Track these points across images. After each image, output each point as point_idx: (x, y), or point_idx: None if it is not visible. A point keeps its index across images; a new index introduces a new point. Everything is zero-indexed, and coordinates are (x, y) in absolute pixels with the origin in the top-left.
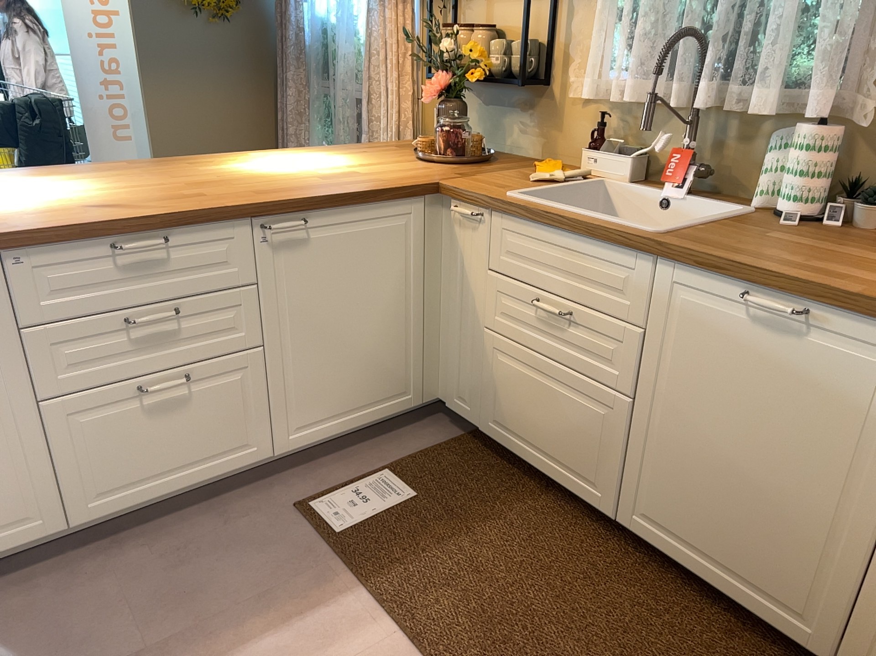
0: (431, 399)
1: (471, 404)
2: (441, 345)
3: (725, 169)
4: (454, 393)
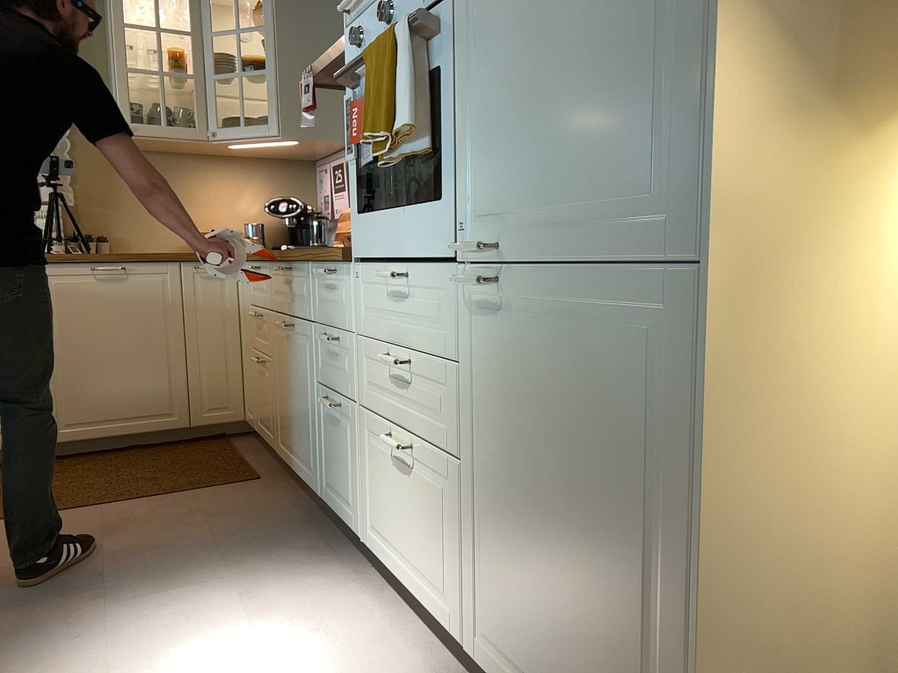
0: None
1: None
2: None
3: None
4: None
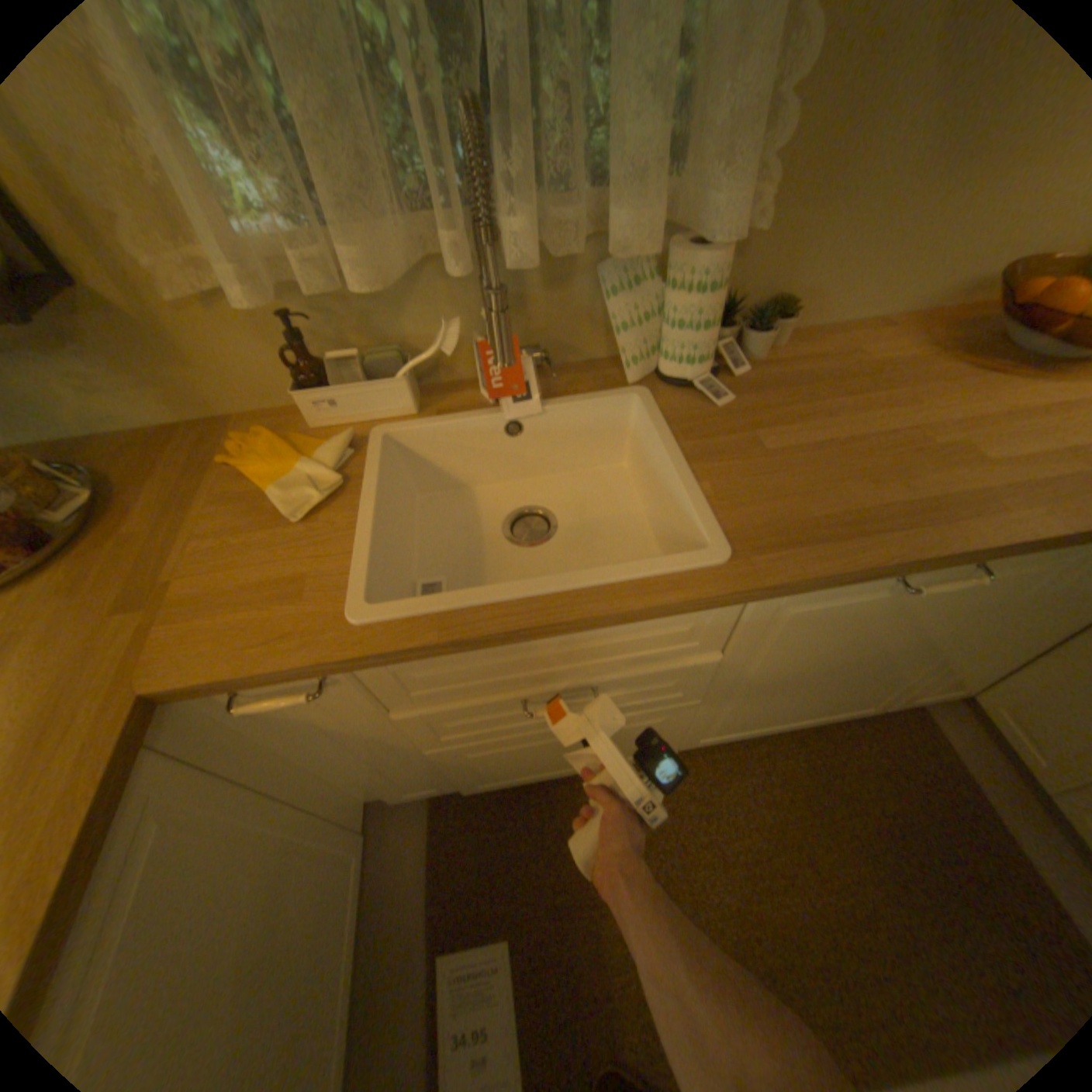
0: (360, 815)
1: (434, 788)
2: (332, 782)
3: (546, 329)
4: (398, 795)
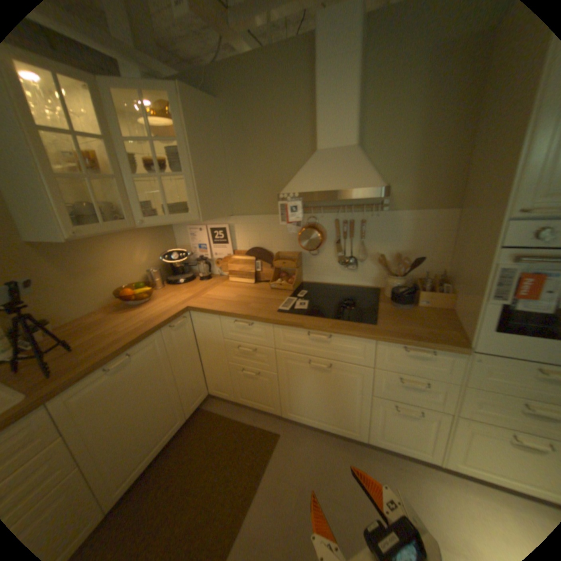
0: None
1: None
2: None
3: None
4: None
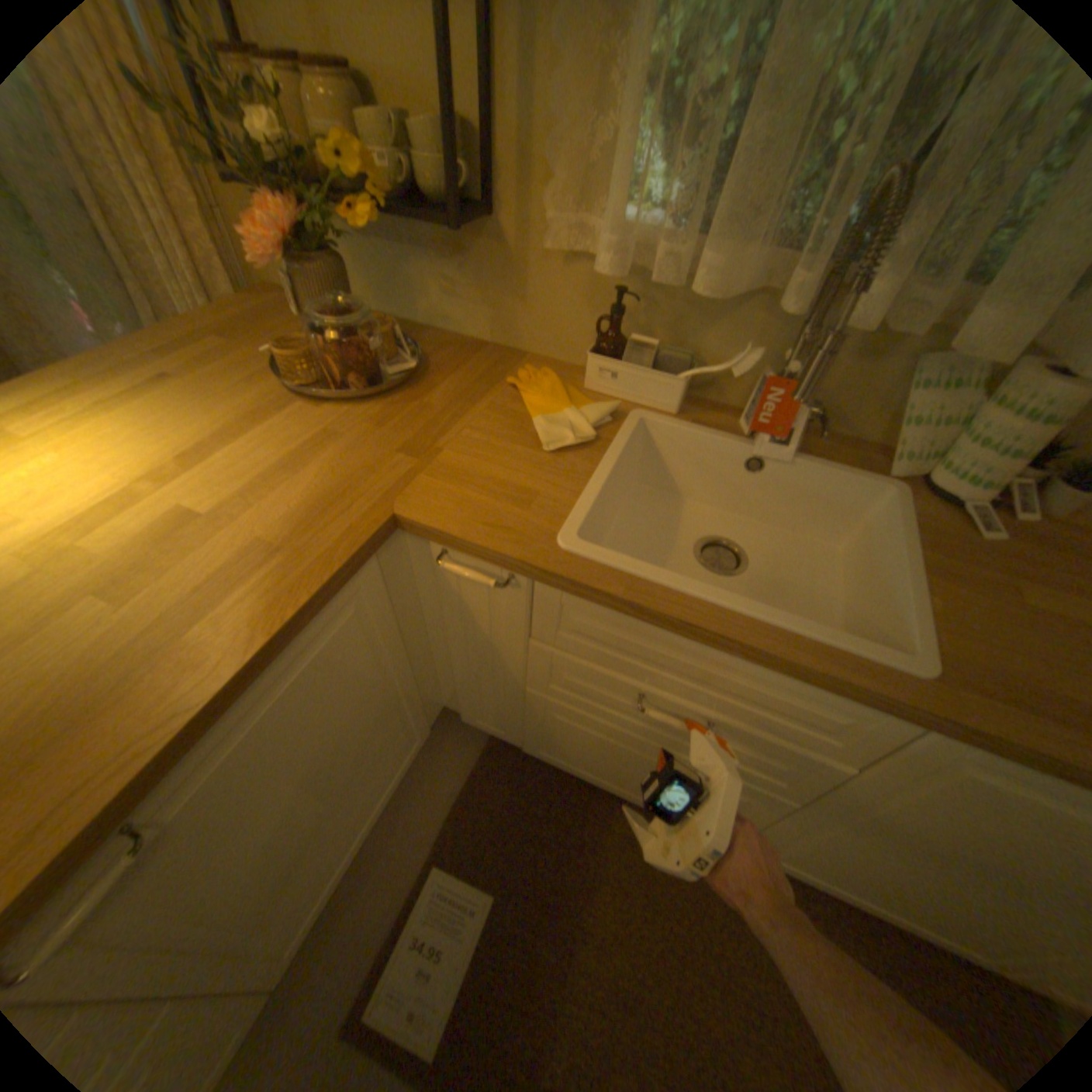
0: (438, 715)
1: (506, 731)
2: (440, 672)
3: (834, 392)
4: (476, 718)
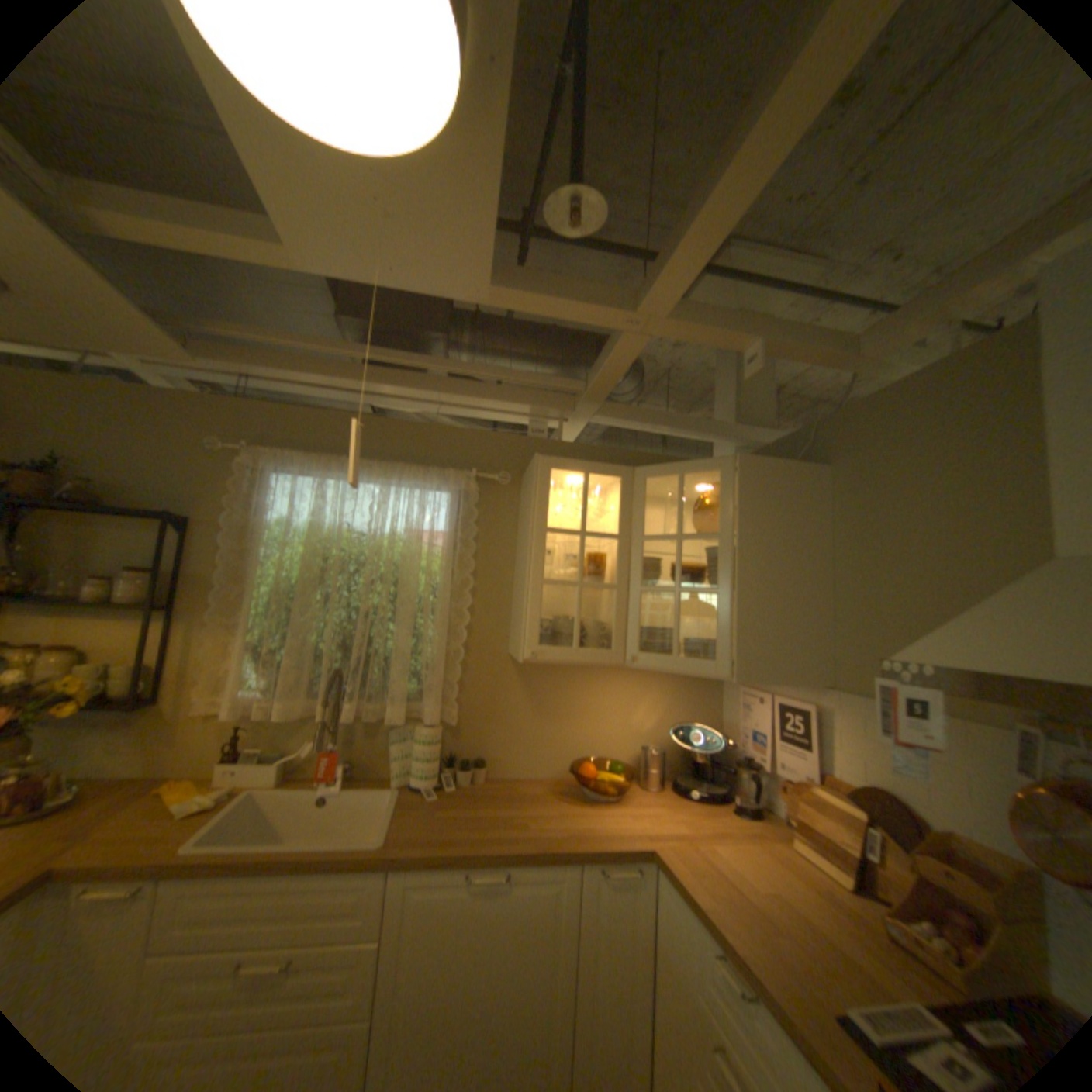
0: None
1: None
2: None
3: (360, 758)
4: None
